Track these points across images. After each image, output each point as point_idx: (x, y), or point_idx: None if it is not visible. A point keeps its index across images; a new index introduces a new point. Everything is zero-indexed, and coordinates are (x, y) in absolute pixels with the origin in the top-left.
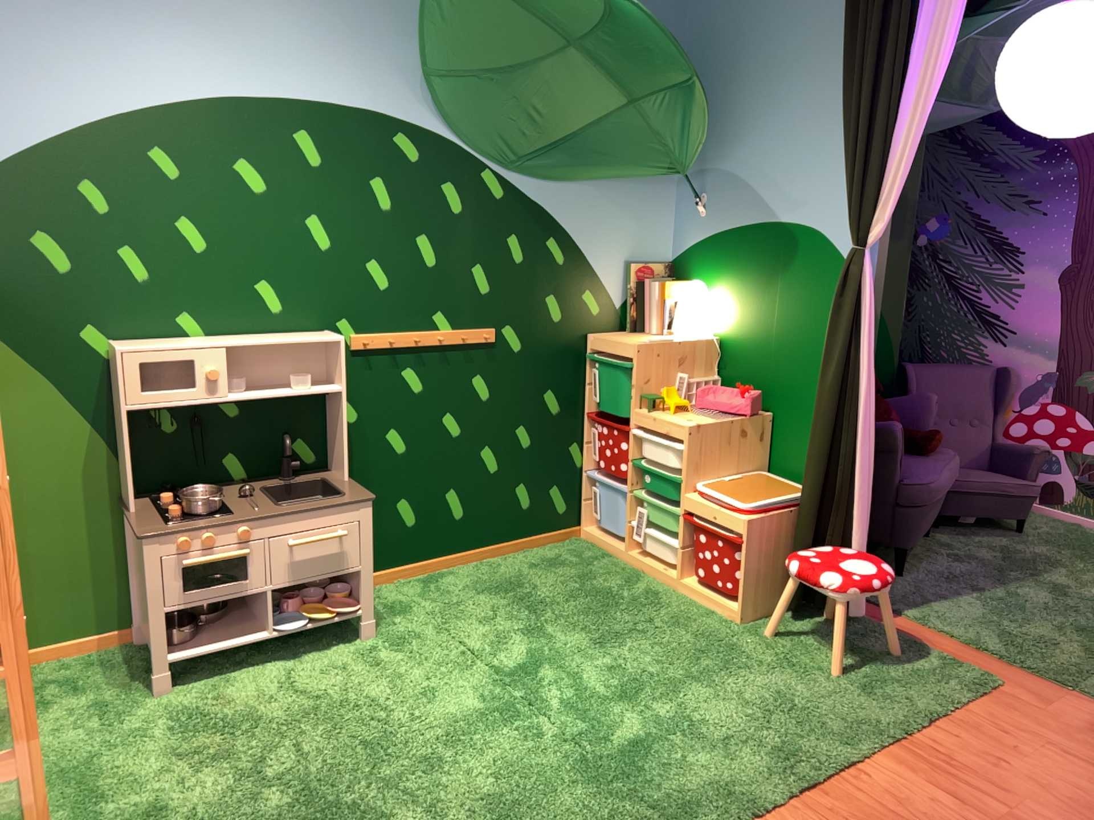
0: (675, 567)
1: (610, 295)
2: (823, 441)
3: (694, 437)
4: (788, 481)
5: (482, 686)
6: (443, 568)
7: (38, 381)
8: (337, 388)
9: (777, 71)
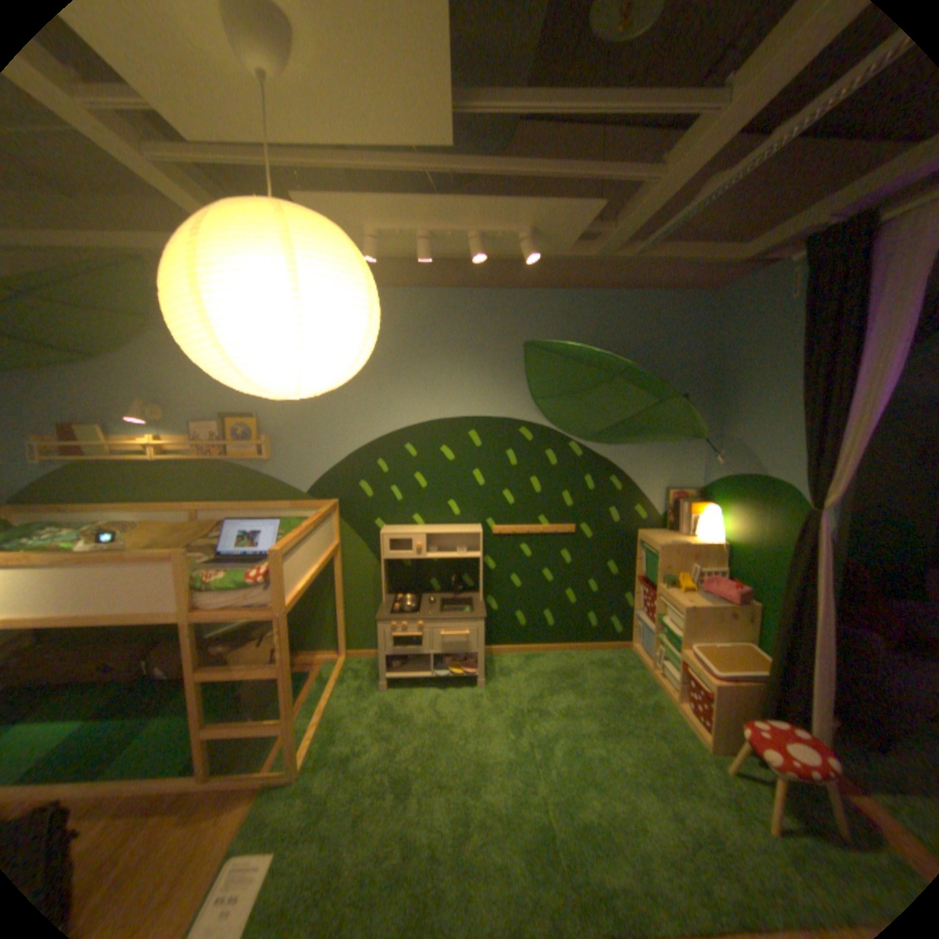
0: (681, 693)
1: (654, 508)
2: (783, 646)
3: (689, 615)
4: (769, 660)
5: (520, 744)
6: (540, 652)
7: (357, 541)
8: (477, 556)
9: (768, 378)
